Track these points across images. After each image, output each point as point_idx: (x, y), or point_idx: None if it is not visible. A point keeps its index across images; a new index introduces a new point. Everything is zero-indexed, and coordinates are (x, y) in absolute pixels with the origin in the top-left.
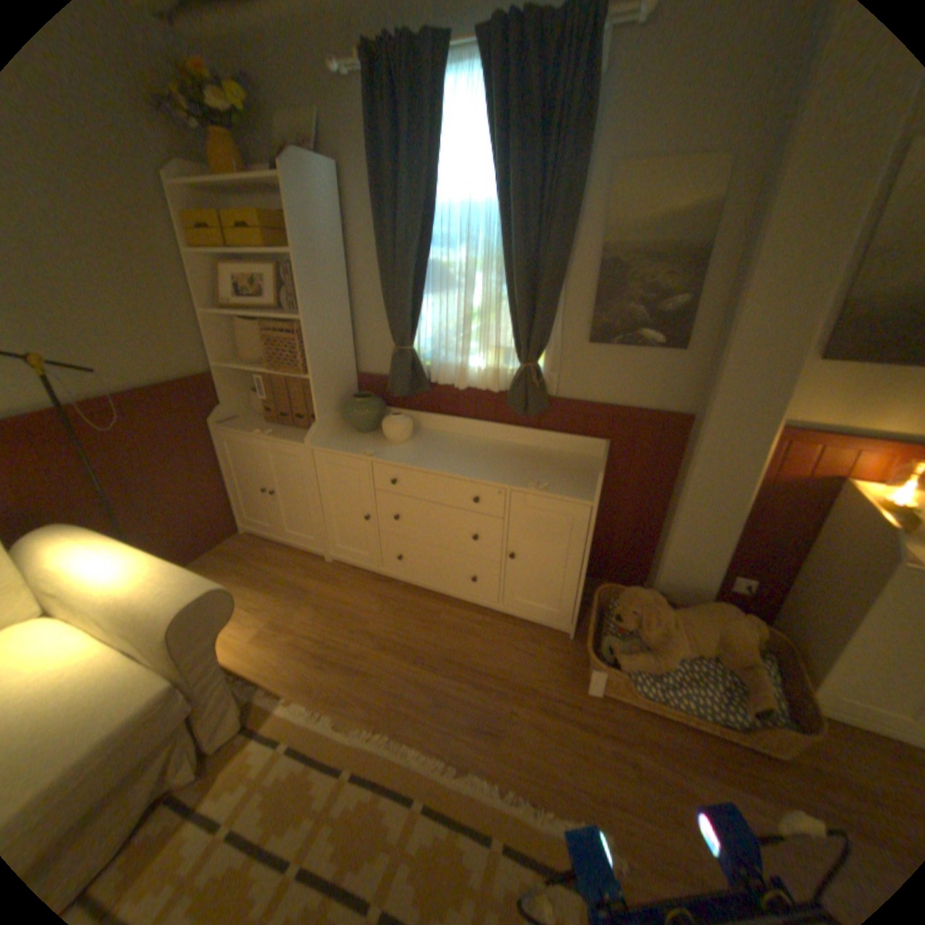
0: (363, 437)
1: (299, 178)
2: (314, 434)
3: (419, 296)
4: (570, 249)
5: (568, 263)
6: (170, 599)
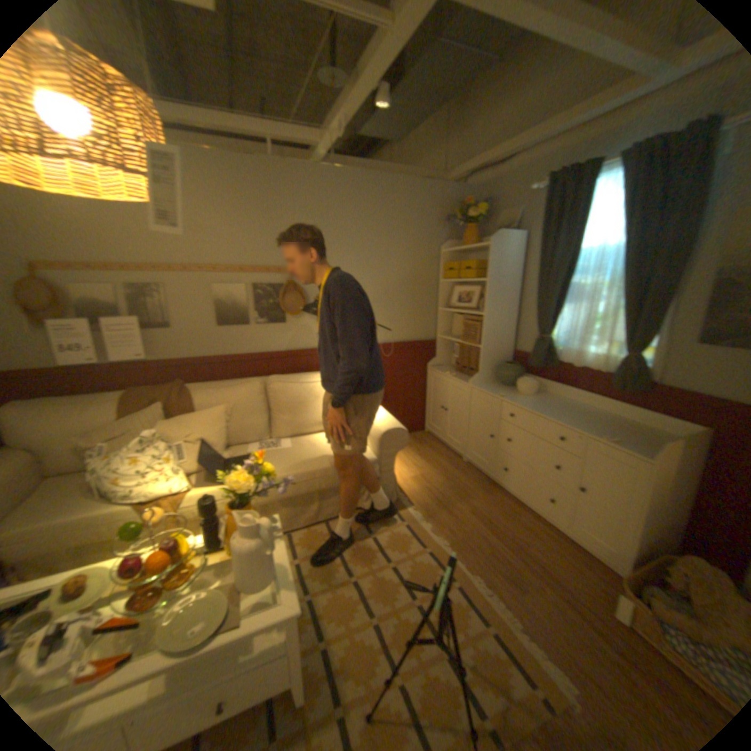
0: (503, 388)
1: (499, 243)
2: (474, 380)
3: (560, 304)
4: (679, 273)
5: (677, 282)
6: (385, 425)
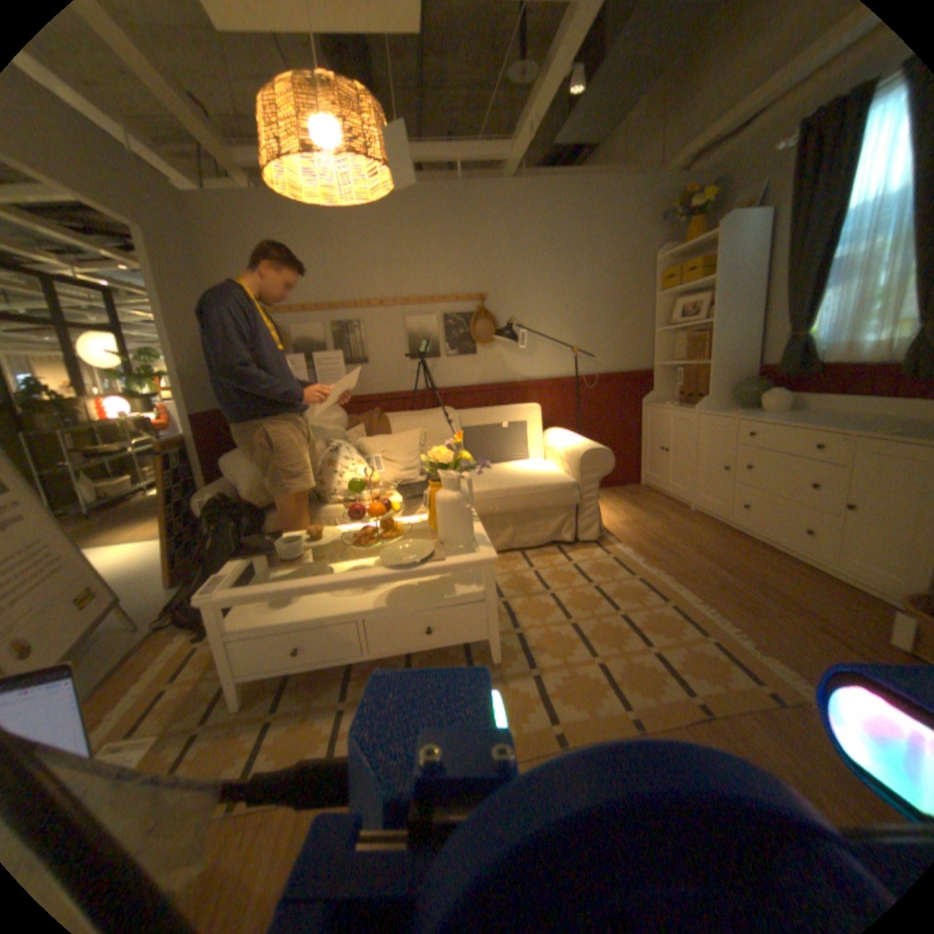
0: (744, 409)
1: (734, 226)
2: (703, 403)
3: (823, 287)
4: None
5: None
6: (587, 446)
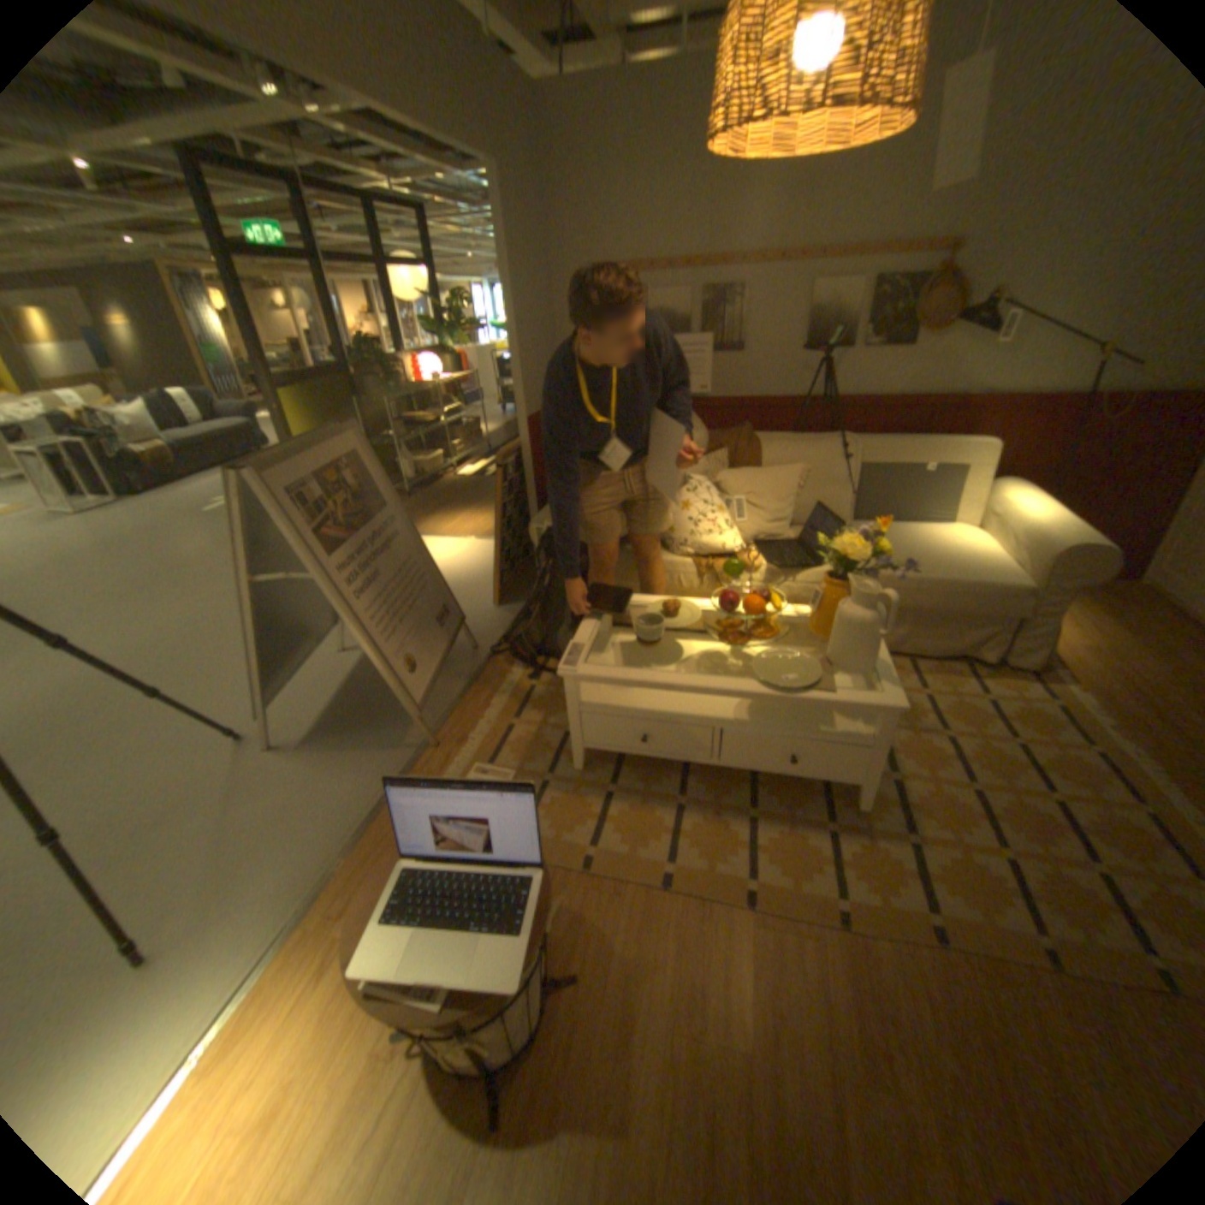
0: None
1: None
2: None
3: None
4: None
5: None
6: (1079, 537)
